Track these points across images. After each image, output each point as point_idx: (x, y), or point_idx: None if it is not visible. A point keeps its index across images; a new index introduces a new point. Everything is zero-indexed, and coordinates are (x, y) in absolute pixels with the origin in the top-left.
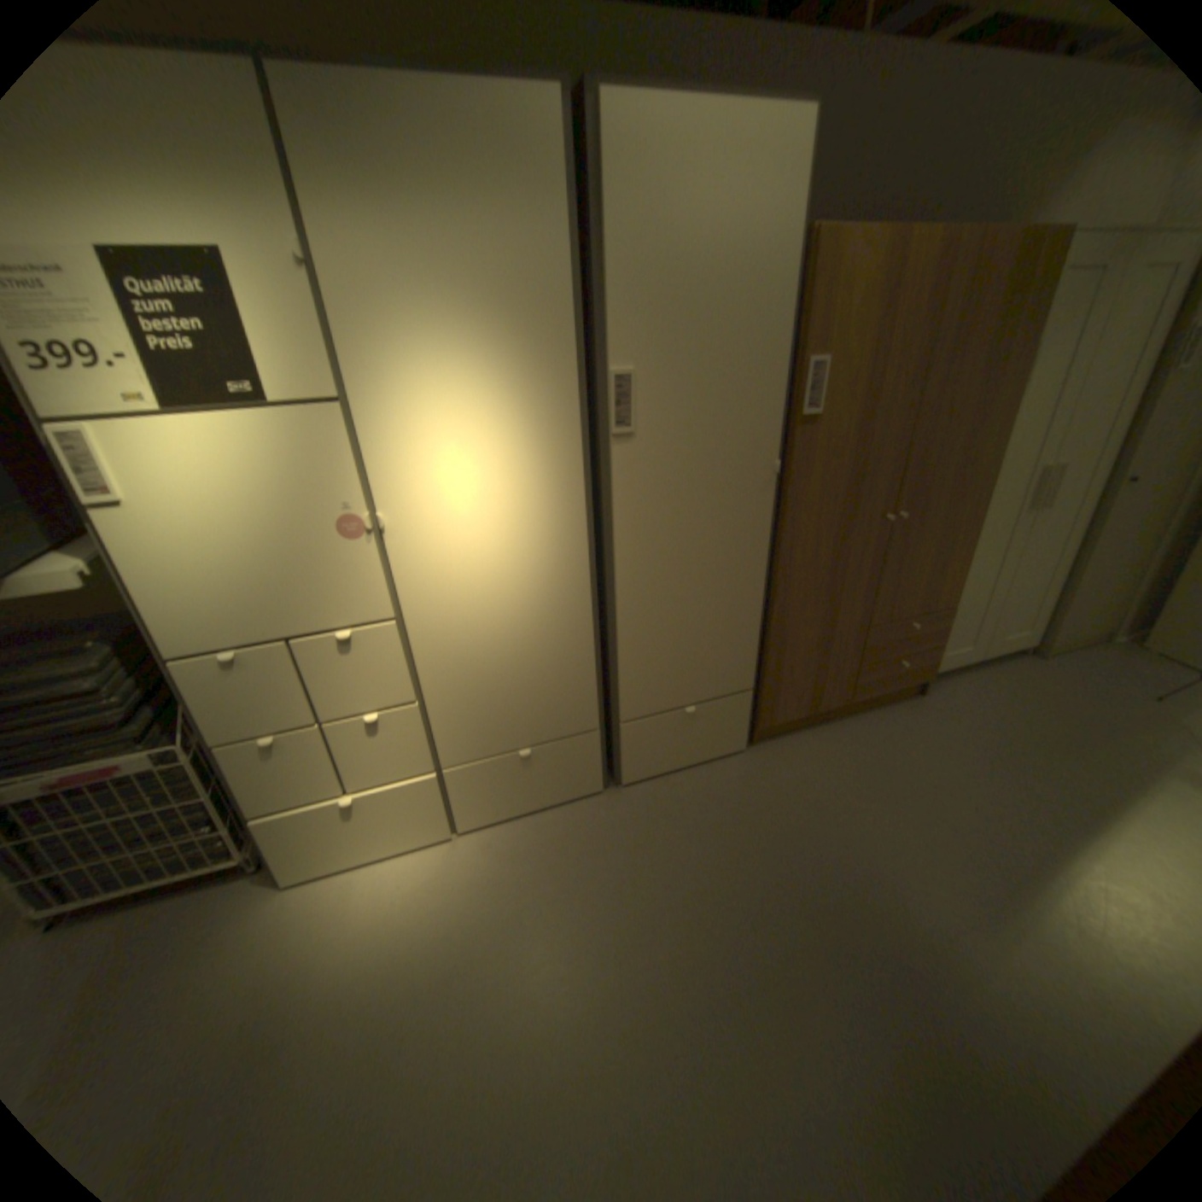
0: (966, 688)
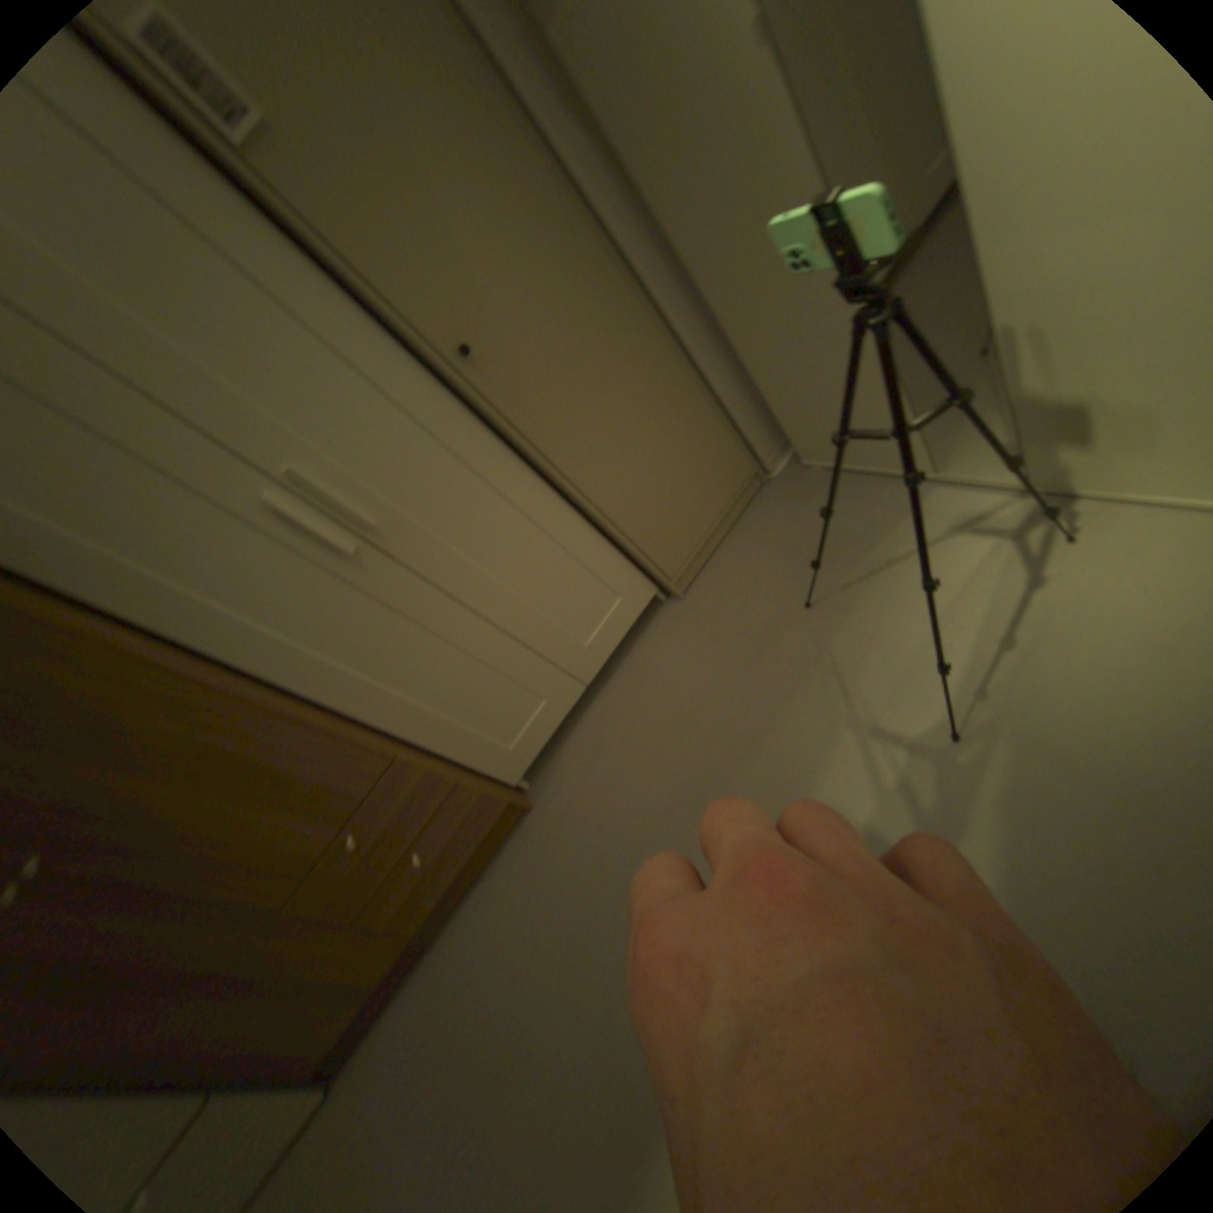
0: (580, 750)
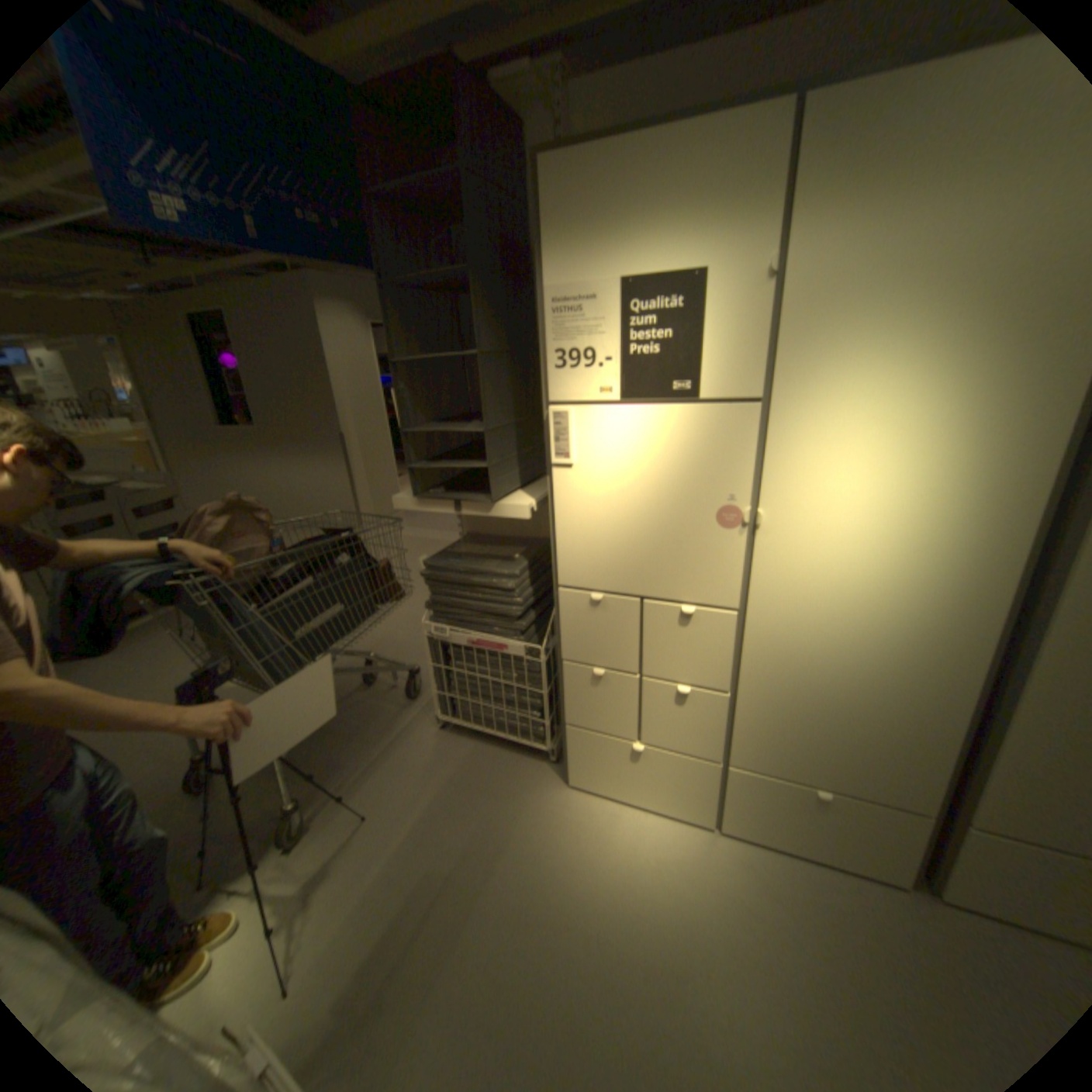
0: None
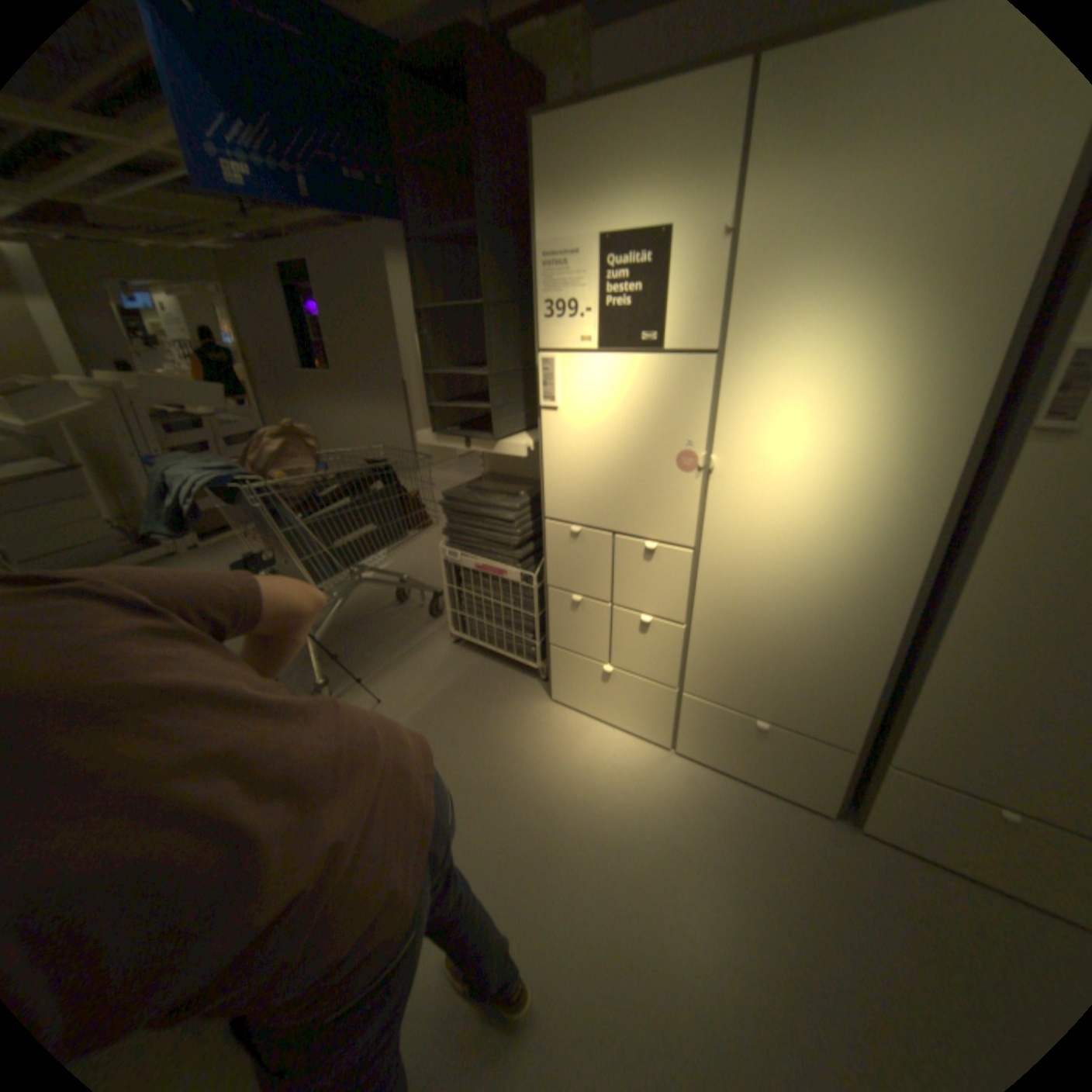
0: None
